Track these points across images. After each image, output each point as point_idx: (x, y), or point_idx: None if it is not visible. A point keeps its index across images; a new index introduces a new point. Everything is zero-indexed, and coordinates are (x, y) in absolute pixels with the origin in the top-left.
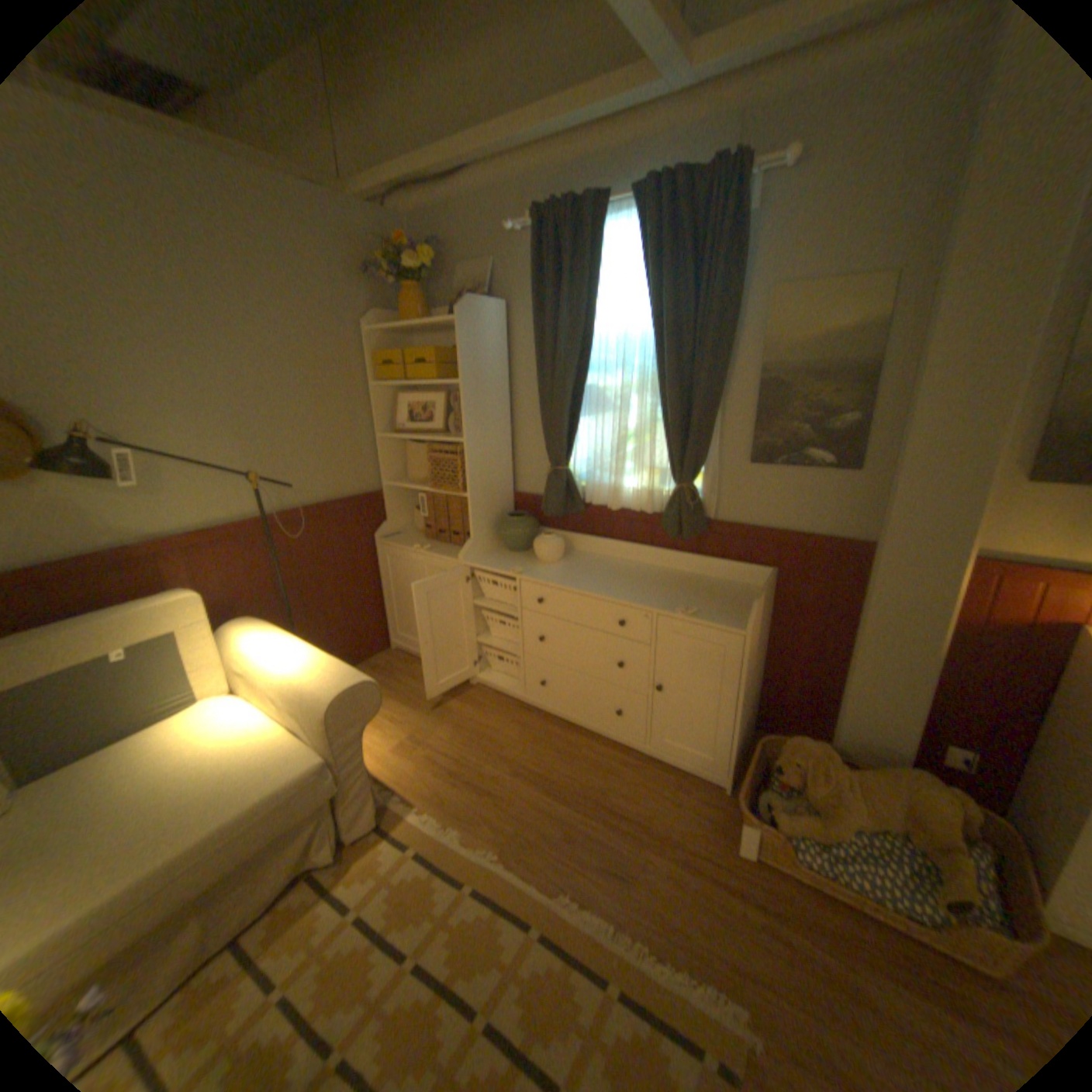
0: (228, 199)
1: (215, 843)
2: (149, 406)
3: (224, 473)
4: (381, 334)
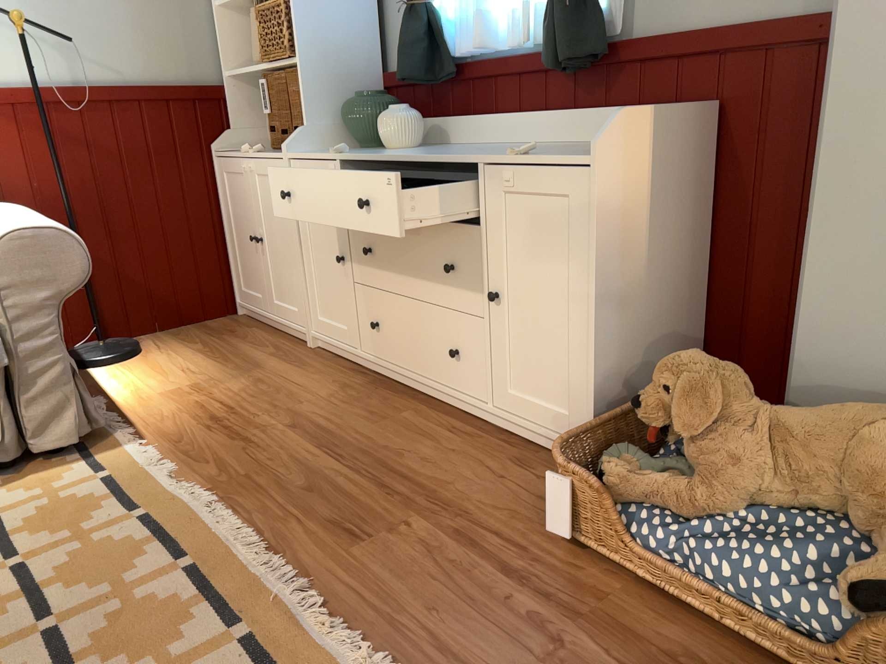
0: None
1: None
2: None
3: None
4: None
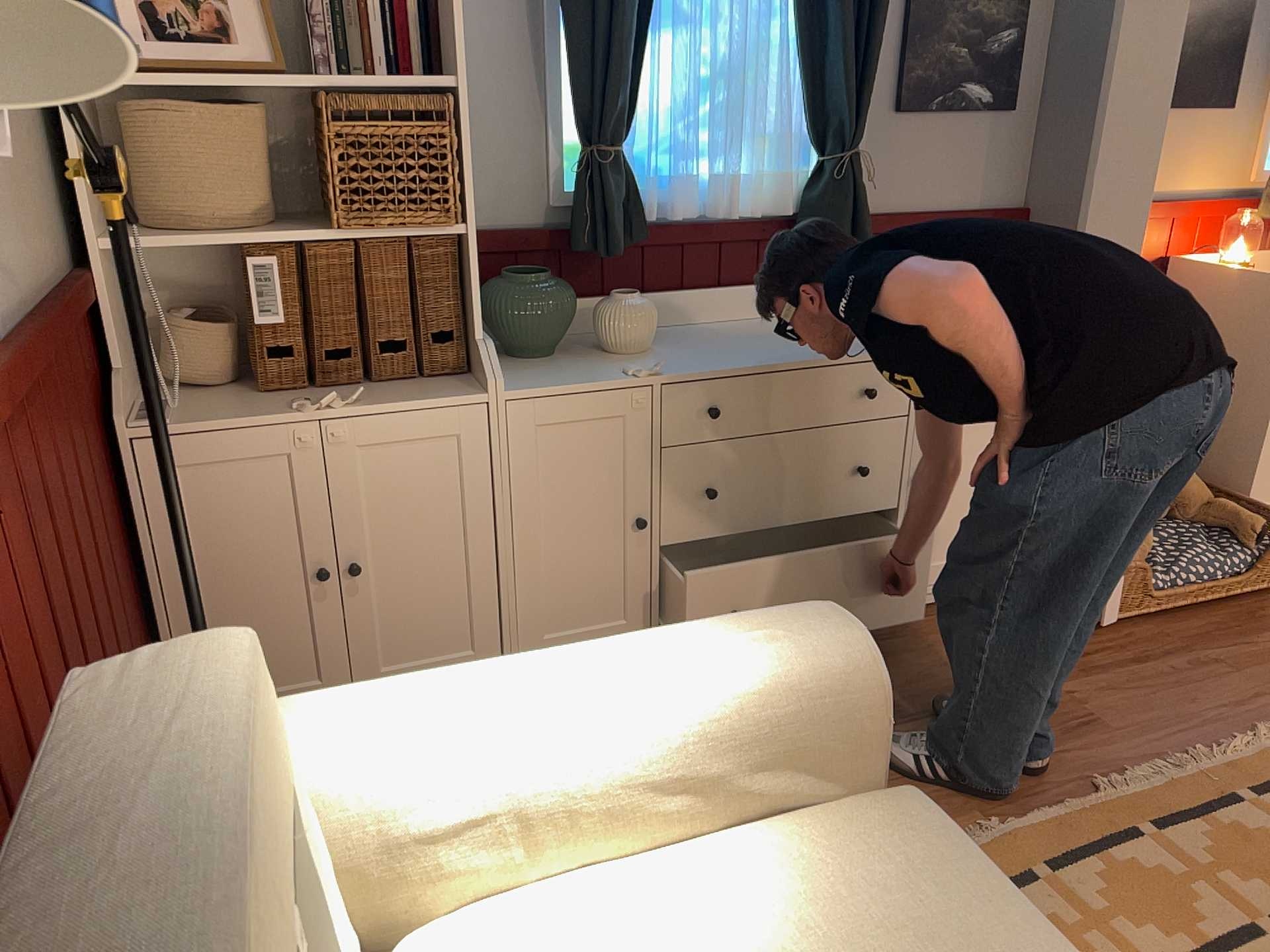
0: None
1: None
2: None
3: None
4: None
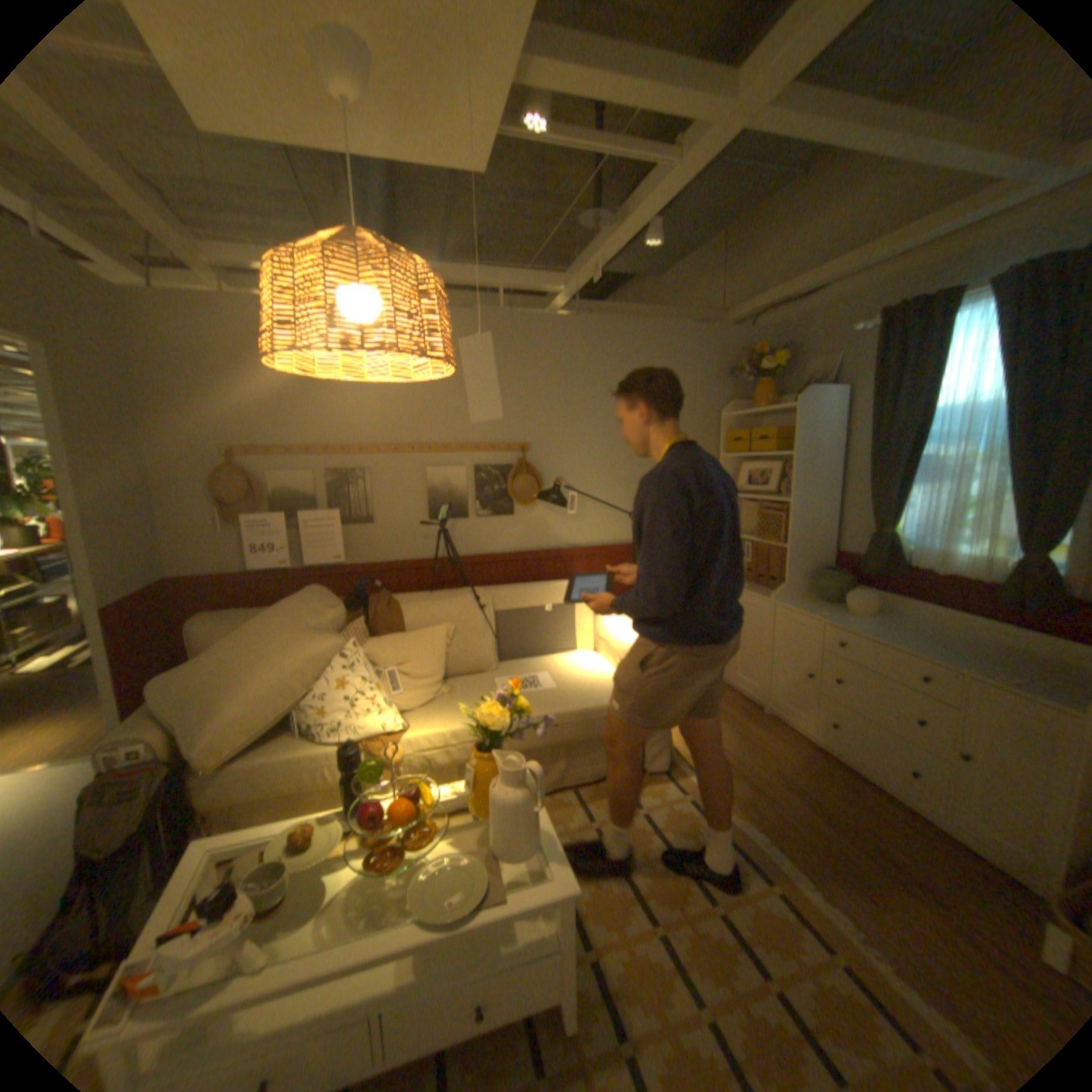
0: (649, 345)
1: (582, 717)
2: (586, 470)
3: (614, 513)
4: (735, 418)
